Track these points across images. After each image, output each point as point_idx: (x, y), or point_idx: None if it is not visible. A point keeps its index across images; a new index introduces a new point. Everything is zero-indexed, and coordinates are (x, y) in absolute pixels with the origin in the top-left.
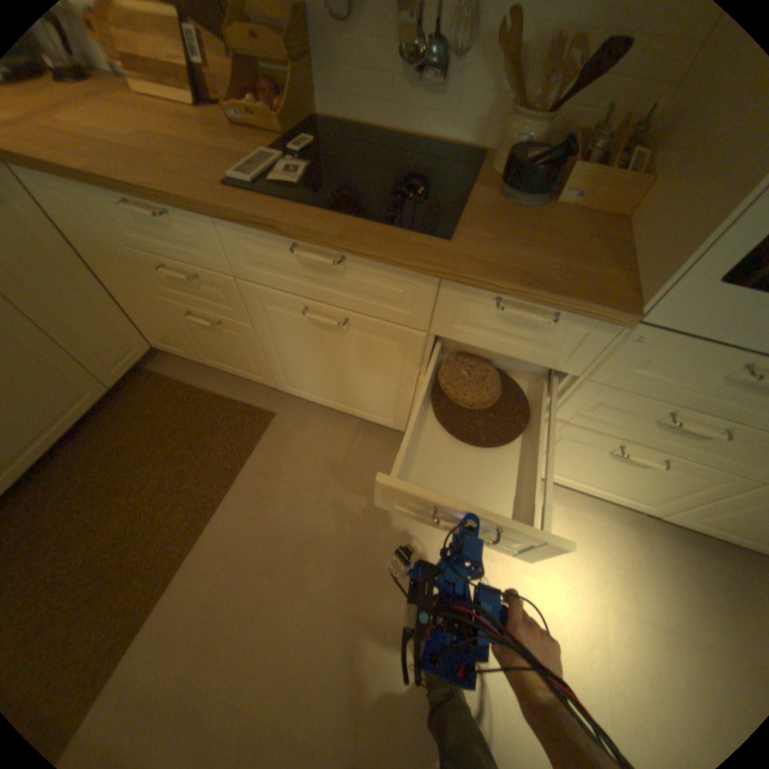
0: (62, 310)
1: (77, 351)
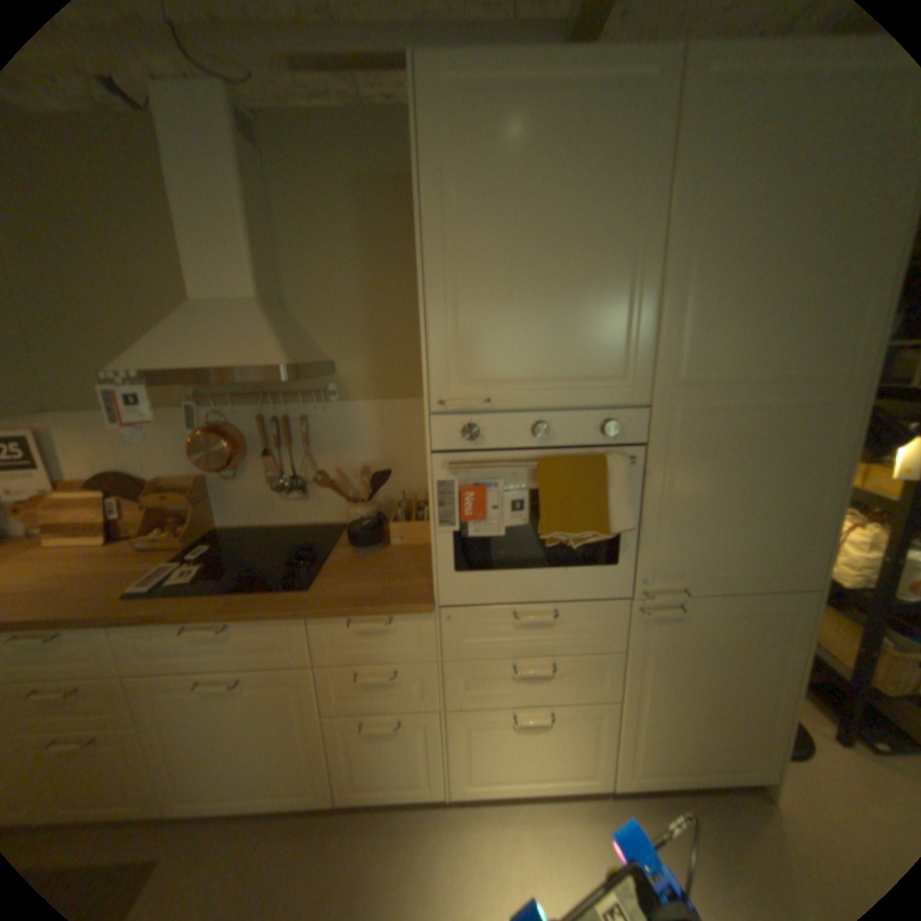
0: None
1: None
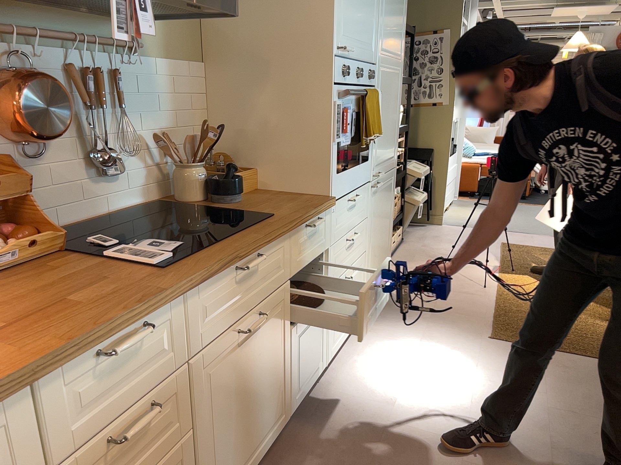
0: None
1: None
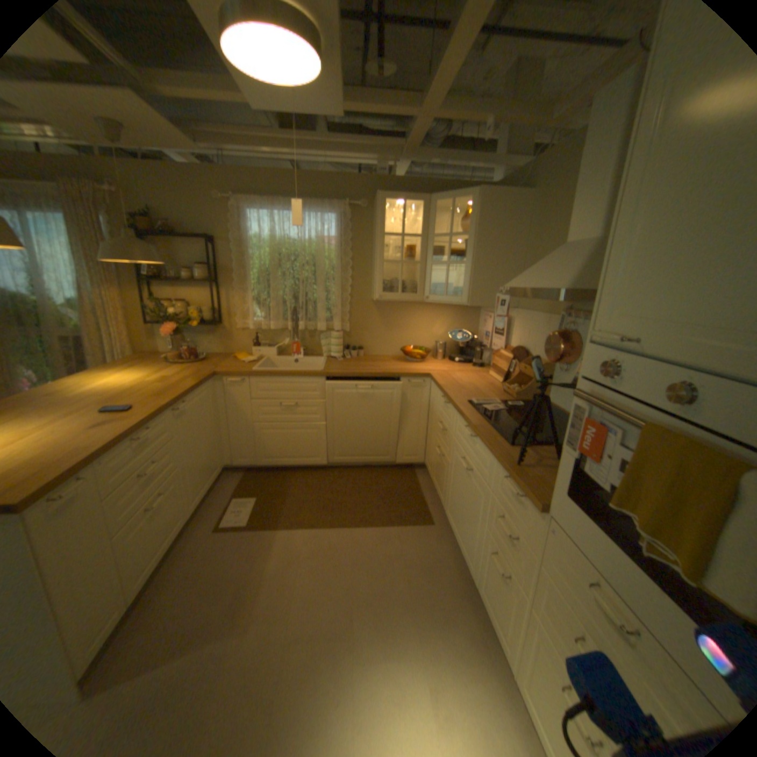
0: (409, 425)
1: (400, 440)
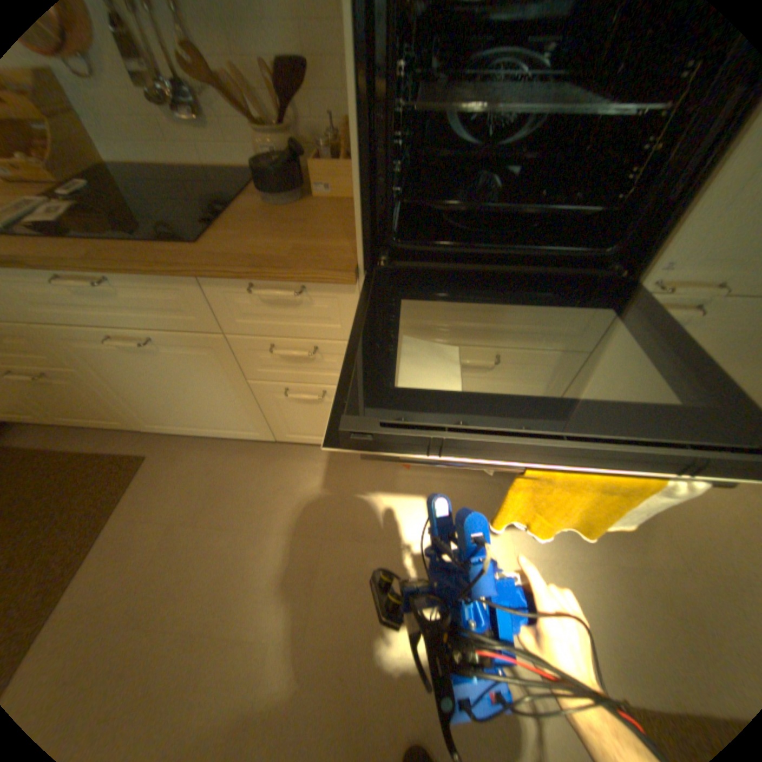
0: None
1: None
